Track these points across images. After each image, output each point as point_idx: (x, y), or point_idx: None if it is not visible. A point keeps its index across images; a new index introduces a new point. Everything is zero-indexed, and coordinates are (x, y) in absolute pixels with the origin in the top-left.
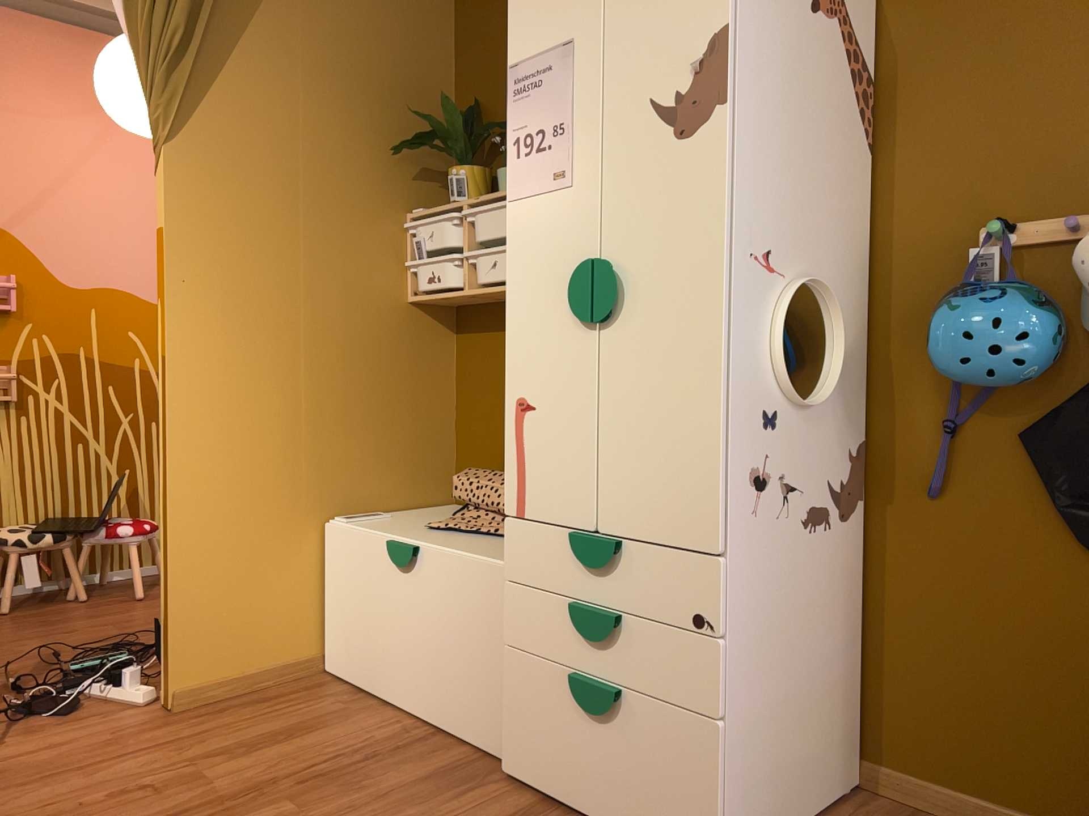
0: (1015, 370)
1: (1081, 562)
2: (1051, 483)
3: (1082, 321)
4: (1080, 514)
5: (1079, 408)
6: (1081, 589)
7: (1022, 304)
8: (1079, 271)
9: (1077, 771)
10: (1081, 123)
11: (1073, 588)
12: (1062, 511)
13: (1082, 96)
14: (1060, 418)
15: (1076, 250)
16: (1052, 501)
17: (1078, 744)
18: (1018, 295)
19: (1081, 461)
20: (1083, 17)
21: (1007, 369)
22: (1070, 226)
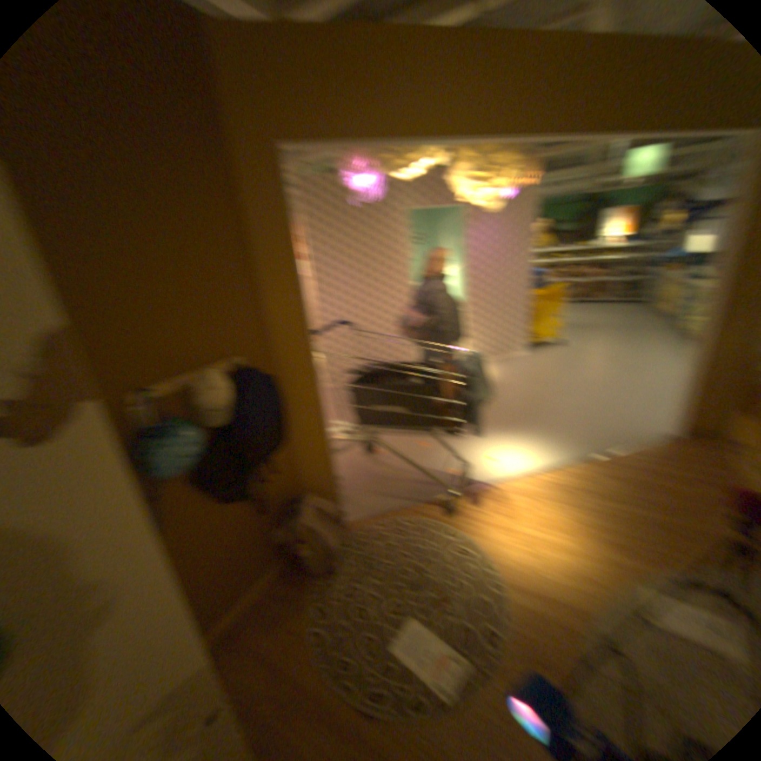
0: (189, 460)
1: (218, 511)
2: (204, 493)
3: (197, 425)
4: (217, 496)
5: (205, 459)
6: (221, 520)
7: (184, 431)
8: (200, 407)
9: (239, 575)
10: (153, 332)
11: (218, 522)
12: (210, 500)
13: (148, 318)
14: (200, 467)
15: (189, 397)
16: (207, 499)
17: (237, 567)
18: (177, 427)
19: (212, 477)
20: (133, 275)
21: (187, 462)
22: (170, 384)
